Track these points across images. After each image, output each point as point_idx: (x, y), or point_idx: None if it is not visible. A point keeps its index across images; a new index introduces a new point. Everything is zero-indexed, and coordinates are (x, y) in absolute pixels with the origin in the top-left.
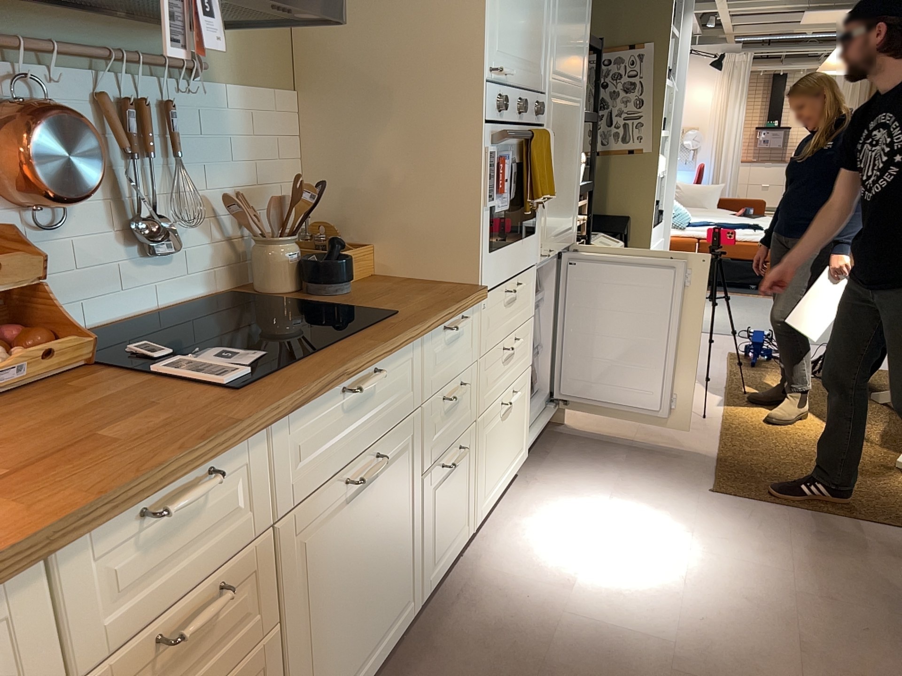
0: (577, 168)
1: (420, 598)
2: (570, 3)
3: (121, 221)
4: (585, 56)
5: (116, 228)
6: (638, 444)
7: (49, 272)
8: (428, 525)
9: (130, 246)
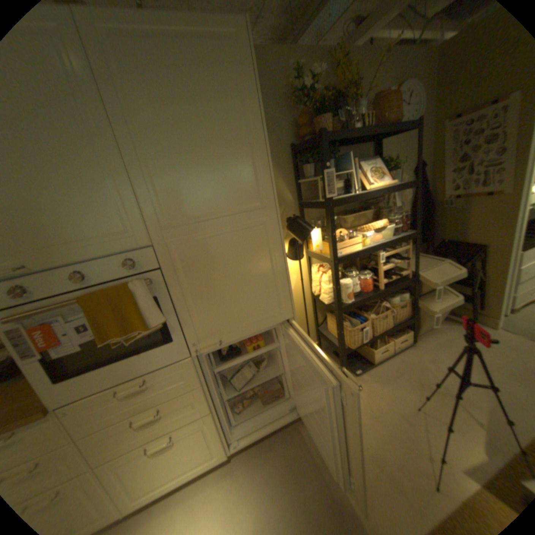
0: (274, 268)
1: None
2: (184, 154)
3: None
4: (259, 180)
5: None
6: (335, 488)
7: None
8: None
9: None
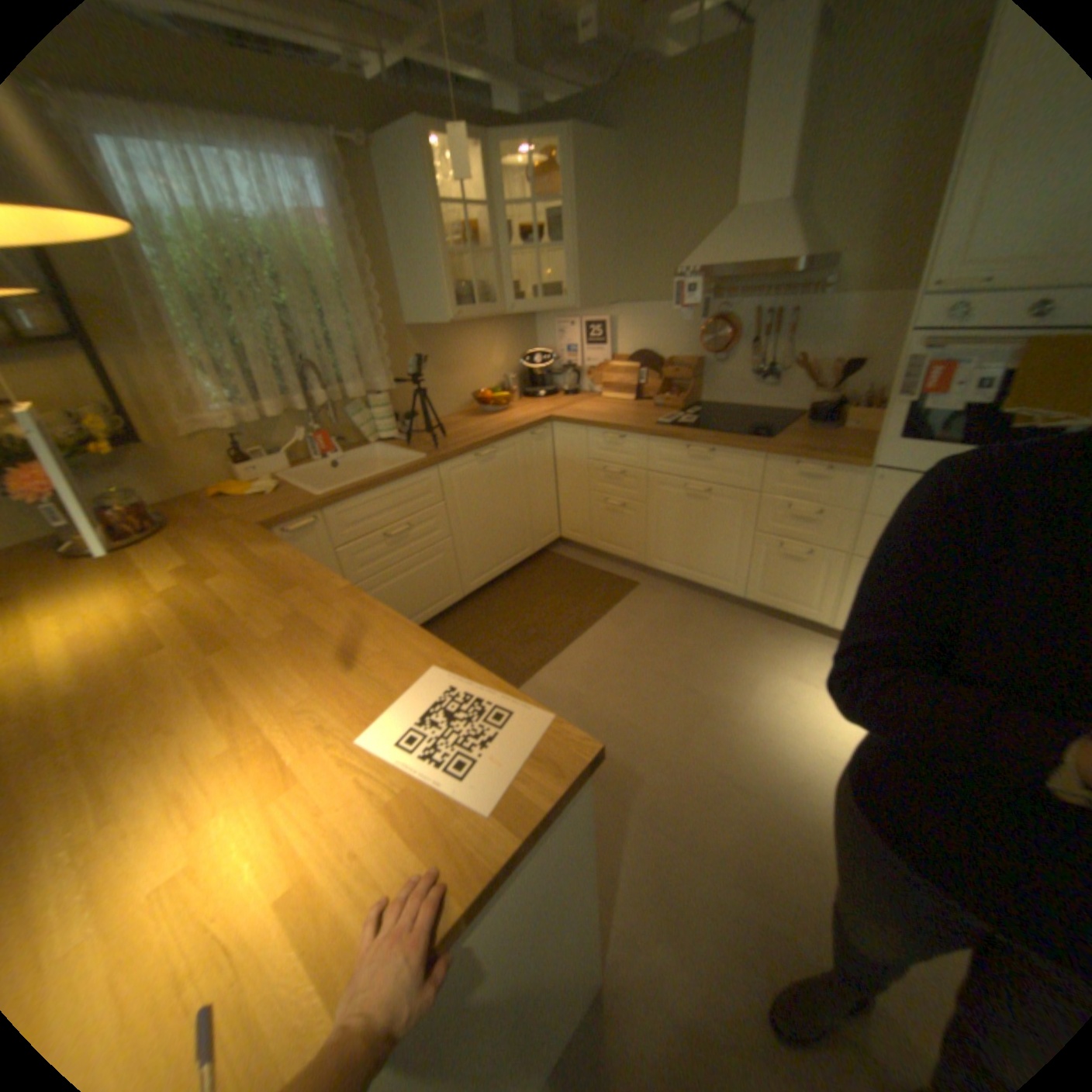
0: None
1: (744, 594)
2: None
3: (760, 364)
4: None
5: (748, 366)
6: None
7: (717, 378)
8: (759, 564)
9: (762, 375)
